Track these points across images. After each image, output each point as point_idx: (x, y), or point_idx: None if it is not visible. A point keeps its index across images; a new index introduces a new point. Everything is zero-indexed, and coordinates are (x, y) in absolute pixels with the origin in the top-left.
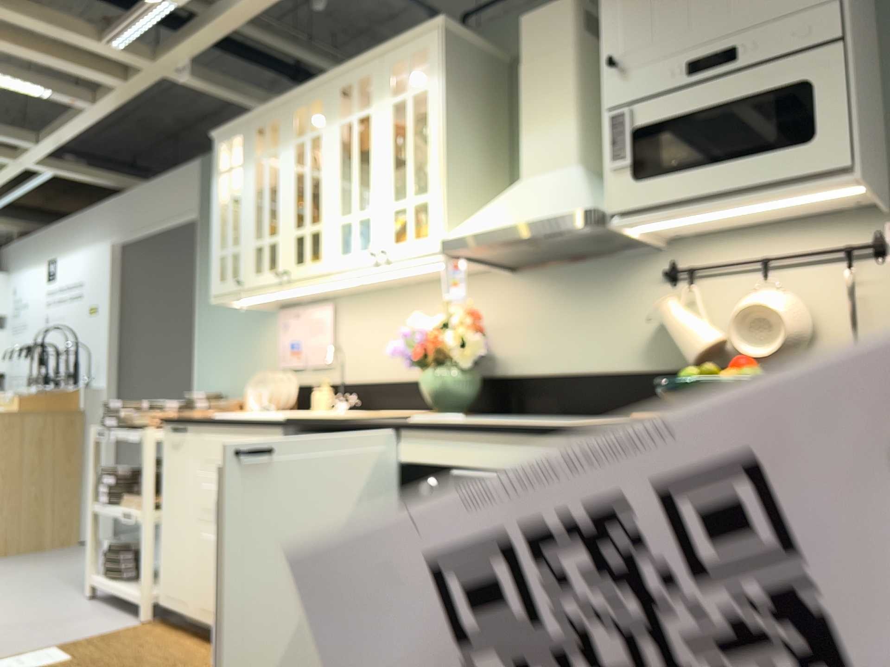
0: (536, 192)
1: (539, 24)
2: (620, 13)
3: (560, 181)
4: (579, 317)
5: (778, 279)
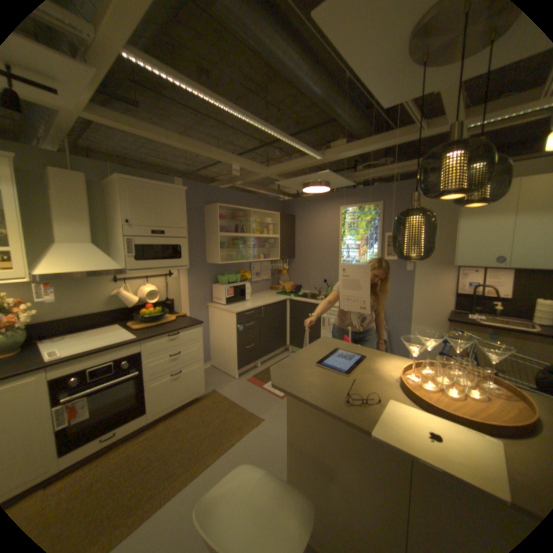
0: (82, 254)
1: (65, 176)
2: (129, 205)
3: (91, 250)
4: (74, 294)
5: (151, 281)
